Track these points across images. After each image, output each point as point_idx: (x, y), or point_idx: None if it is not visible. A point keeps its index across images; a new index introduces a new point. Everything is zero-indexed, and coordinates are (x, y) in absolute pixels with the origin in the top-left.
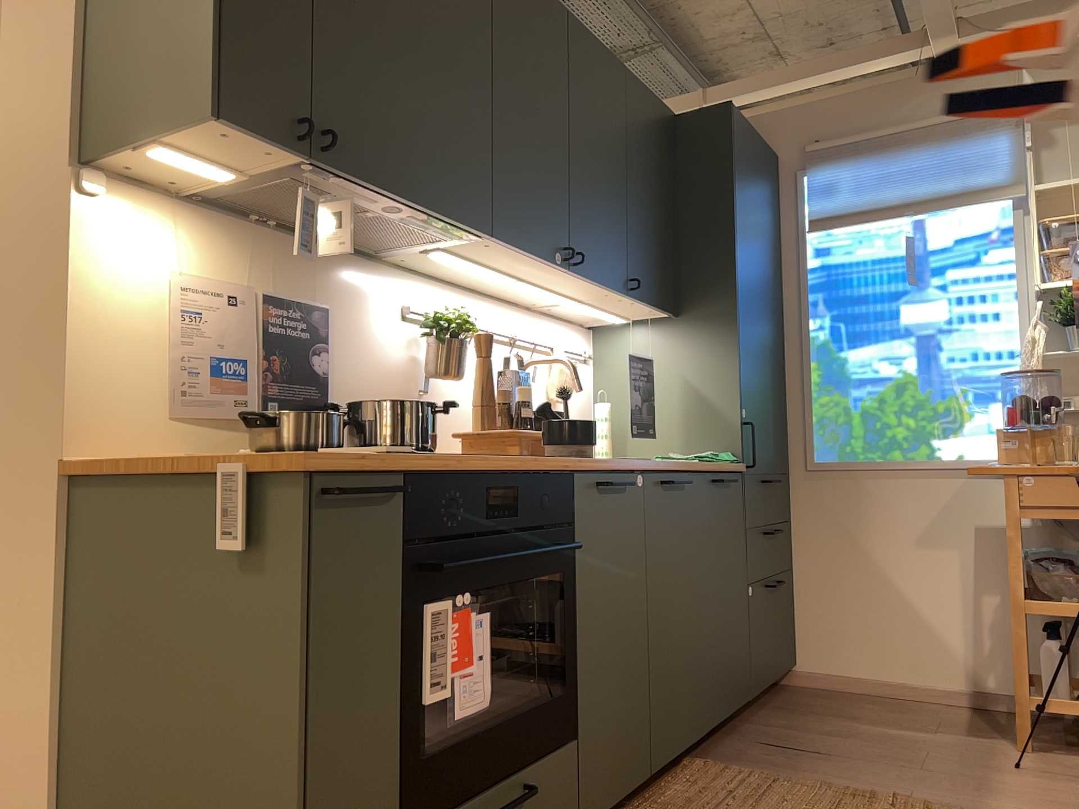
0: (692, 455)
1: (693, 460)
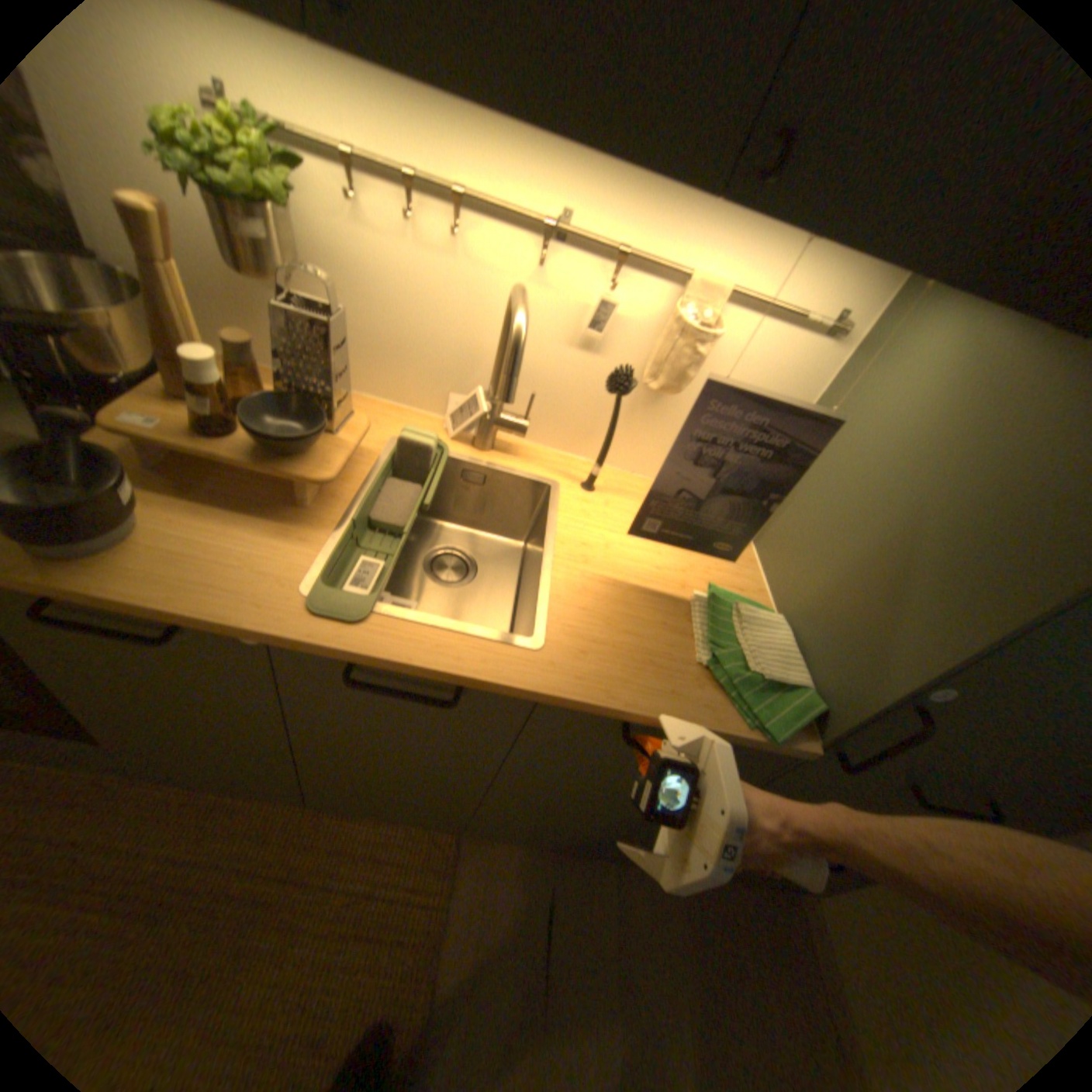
0: (796, 632)
1: (712, 654)
